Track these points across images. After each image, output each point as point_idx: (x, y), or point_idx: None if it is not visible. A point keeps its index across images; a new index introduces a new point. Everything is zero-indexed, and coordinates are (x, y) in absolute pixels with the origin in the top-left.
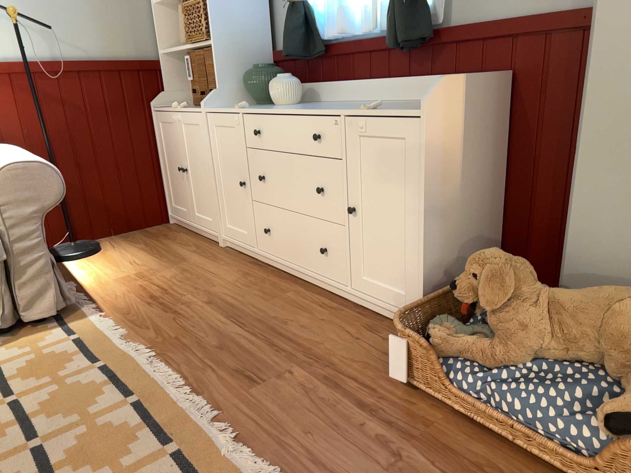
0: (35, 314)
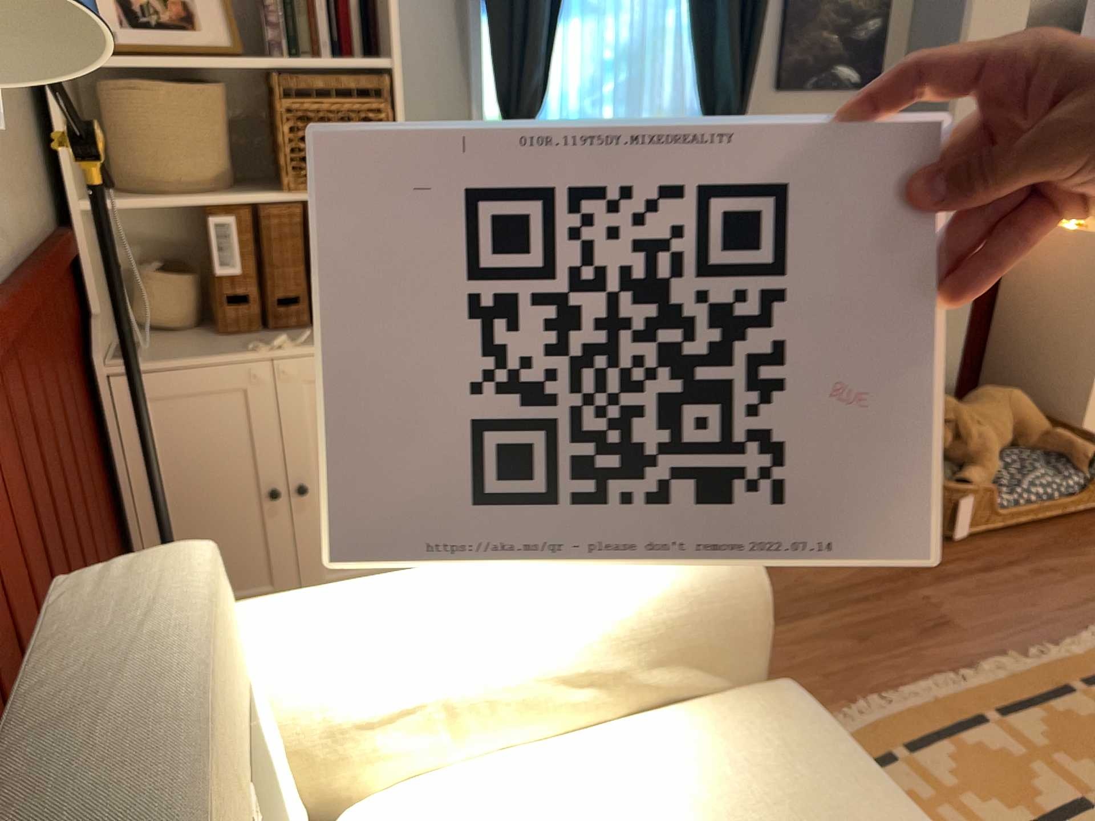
0: None
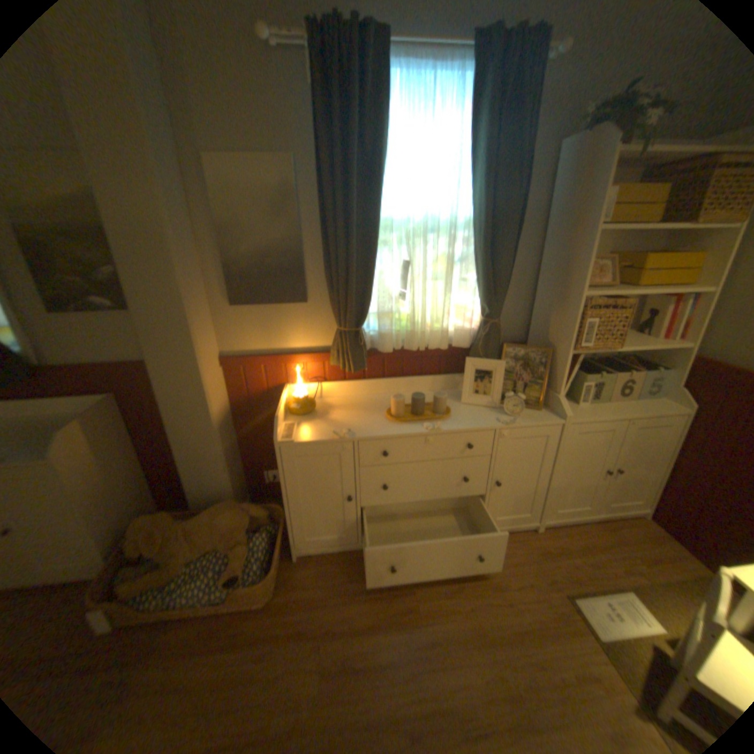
0: None
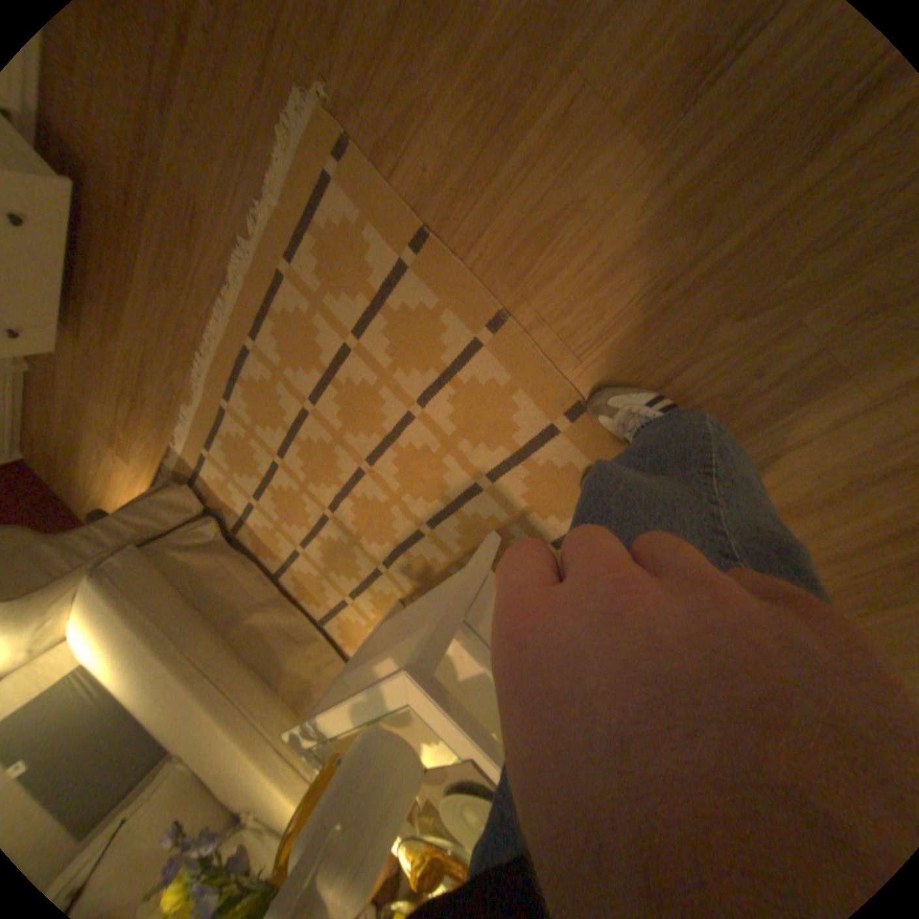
0: (190, 501)
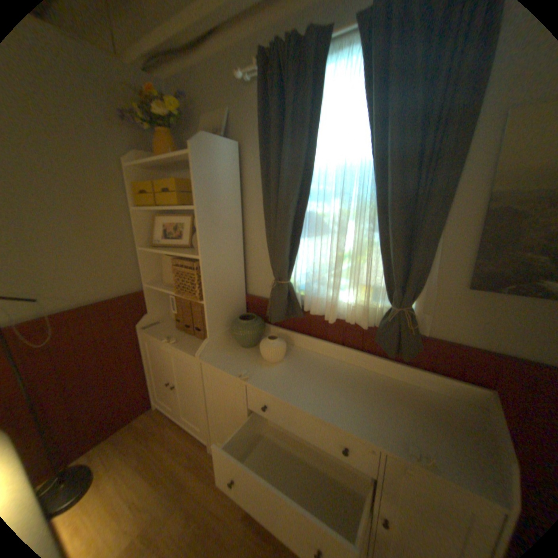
0: None
